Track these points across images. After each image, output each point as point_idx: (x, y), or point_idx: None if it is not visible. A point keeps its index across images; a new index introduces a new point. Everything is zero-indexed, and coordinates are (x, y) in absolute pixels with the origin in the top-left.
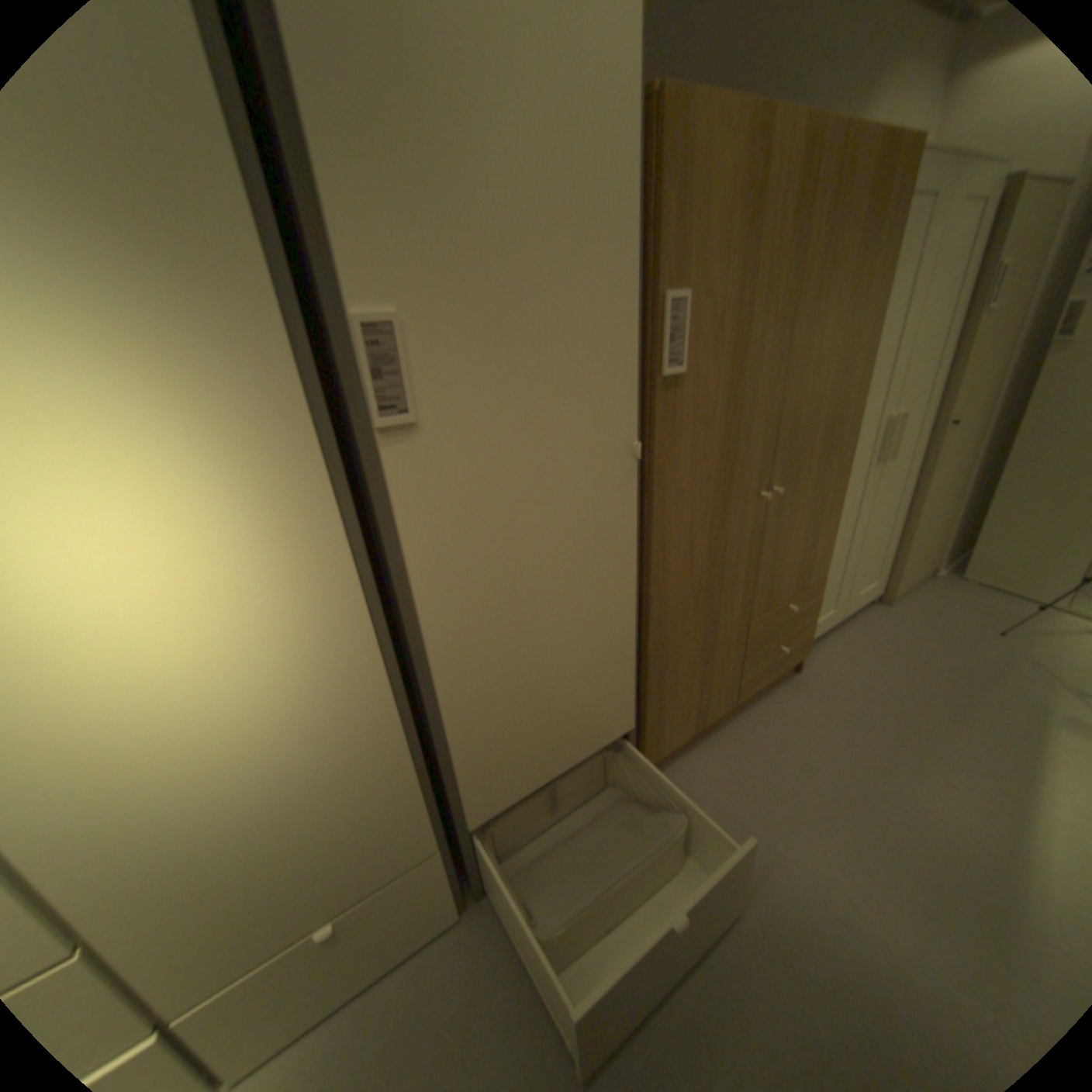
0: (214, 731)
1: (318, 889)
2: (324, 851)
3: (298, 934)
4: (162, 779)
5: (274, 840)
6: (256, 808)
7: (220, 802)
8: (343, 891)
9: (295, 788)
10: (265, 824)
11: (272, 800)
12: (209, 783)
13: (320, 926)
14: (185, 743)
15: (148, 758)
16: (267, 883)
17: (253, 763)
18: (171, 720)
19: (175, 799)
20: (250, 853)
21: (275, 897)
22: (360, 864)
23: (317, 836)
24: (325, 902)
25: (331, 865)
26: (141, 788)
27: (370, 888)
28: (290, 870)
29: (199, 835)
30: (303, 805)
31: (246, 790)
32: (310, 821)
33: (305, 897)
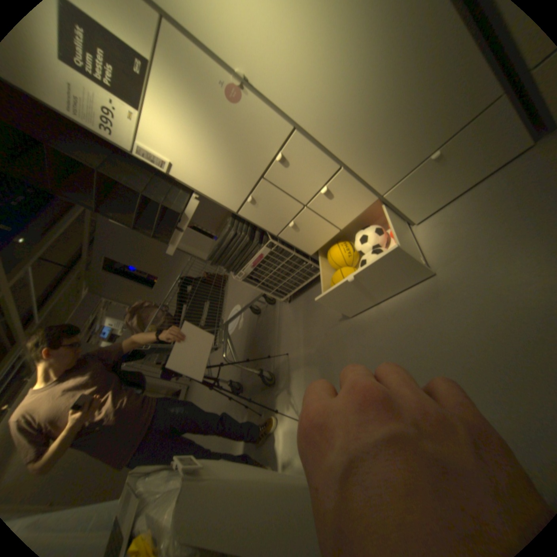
0: (345, 48)
1: (429, 130)
2: (424, 105)
3: (426, 156)
4: (337, 83)
5: (395, 104)
6: (380, 87)
7: (363, 89)
8: (444, 129)
9: (395, 69)
10: (388, 96)
11: (386, 80)
12: (355, 80)
13: (436, 150)
14: (336, 60)
15: (327, 74)
16: (401, 129)
17: (369, 61)
18: (327, 50)
19: (345, 92)
20: (387, 114)
21: (408, 136)
22: (450, 110)
23: (418, 97)
24: (435, 137)
25: (431, 114)
26: (332, 90)
27: (461, 125)
28: (410, 120)
29: (362, 109)
30: (403, 79)
31: (372, 78)
32: (410, 88)
33: (423, 135)
